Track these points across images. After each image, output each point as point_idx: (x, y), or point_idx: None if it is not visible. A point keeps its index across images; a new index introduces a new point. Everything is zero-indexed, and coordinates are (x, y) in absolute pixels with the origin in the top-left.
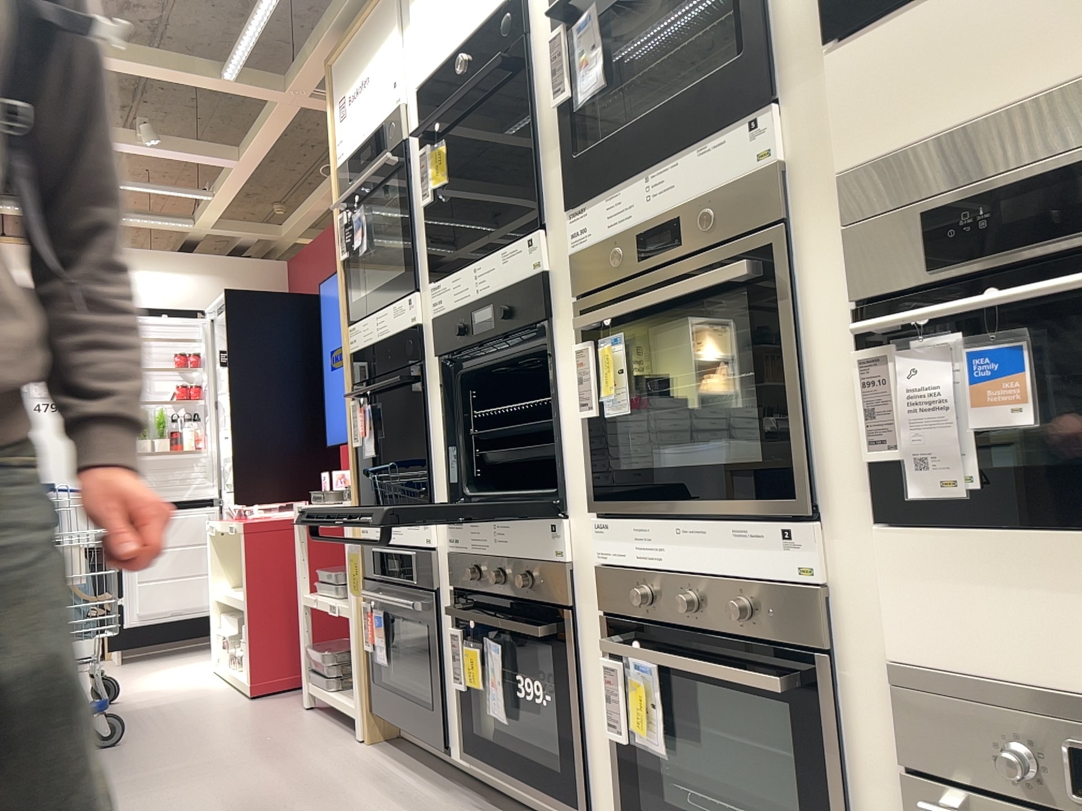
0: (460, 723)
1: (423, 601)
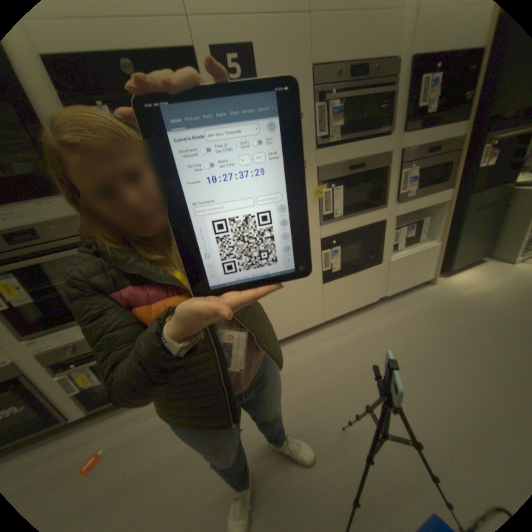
0: None
1: None
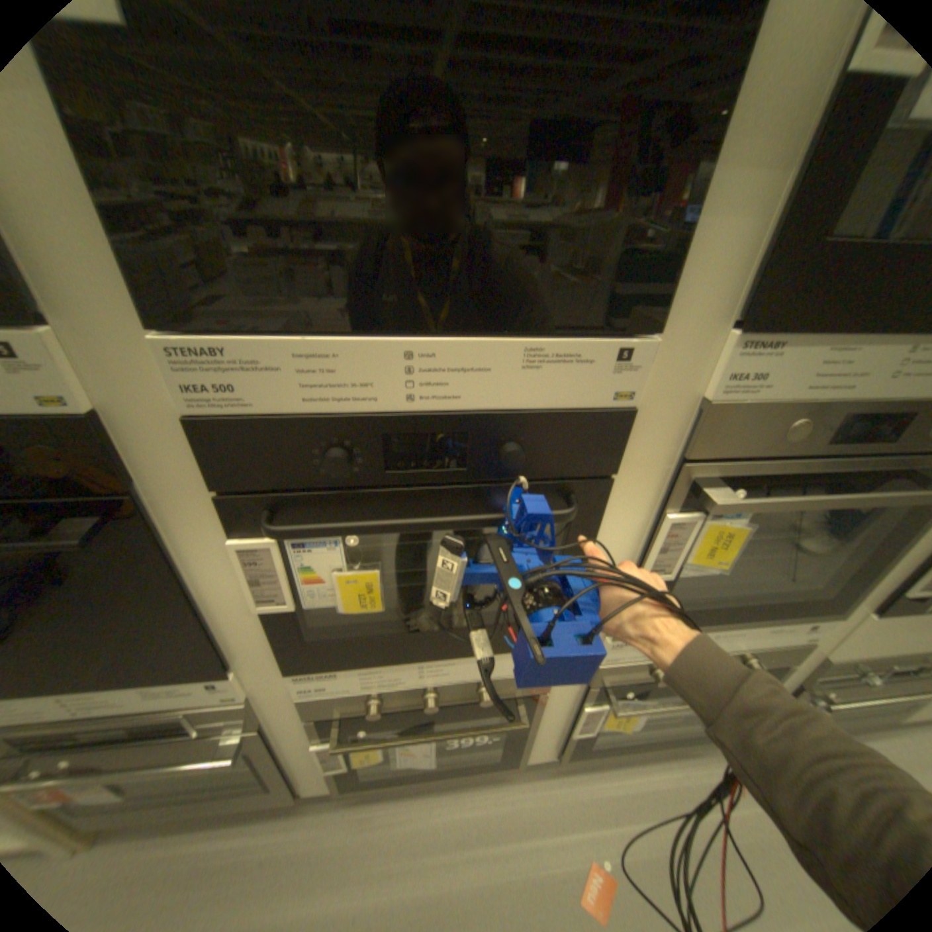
0: (319, 780)
1: (234, 745)
